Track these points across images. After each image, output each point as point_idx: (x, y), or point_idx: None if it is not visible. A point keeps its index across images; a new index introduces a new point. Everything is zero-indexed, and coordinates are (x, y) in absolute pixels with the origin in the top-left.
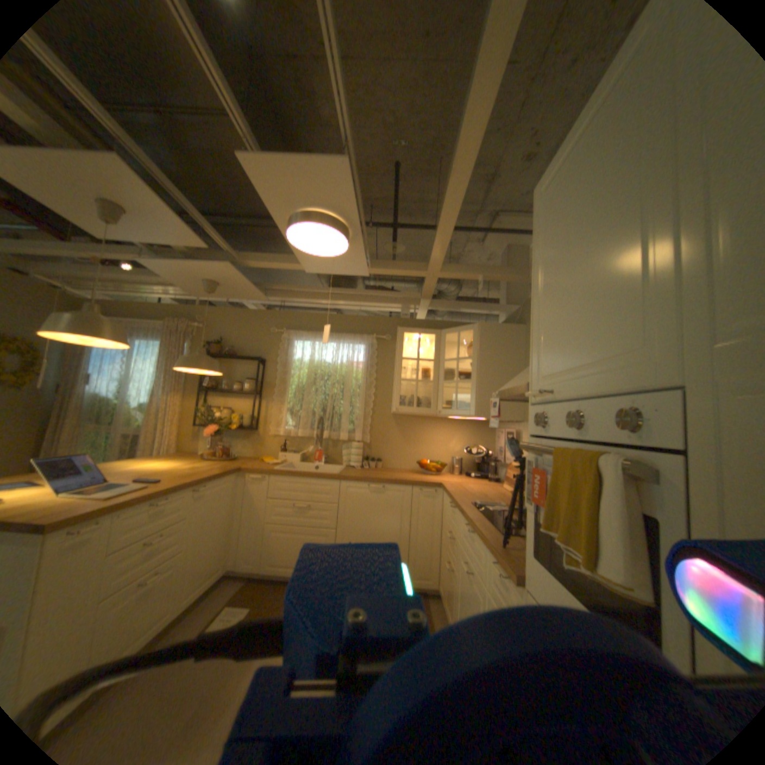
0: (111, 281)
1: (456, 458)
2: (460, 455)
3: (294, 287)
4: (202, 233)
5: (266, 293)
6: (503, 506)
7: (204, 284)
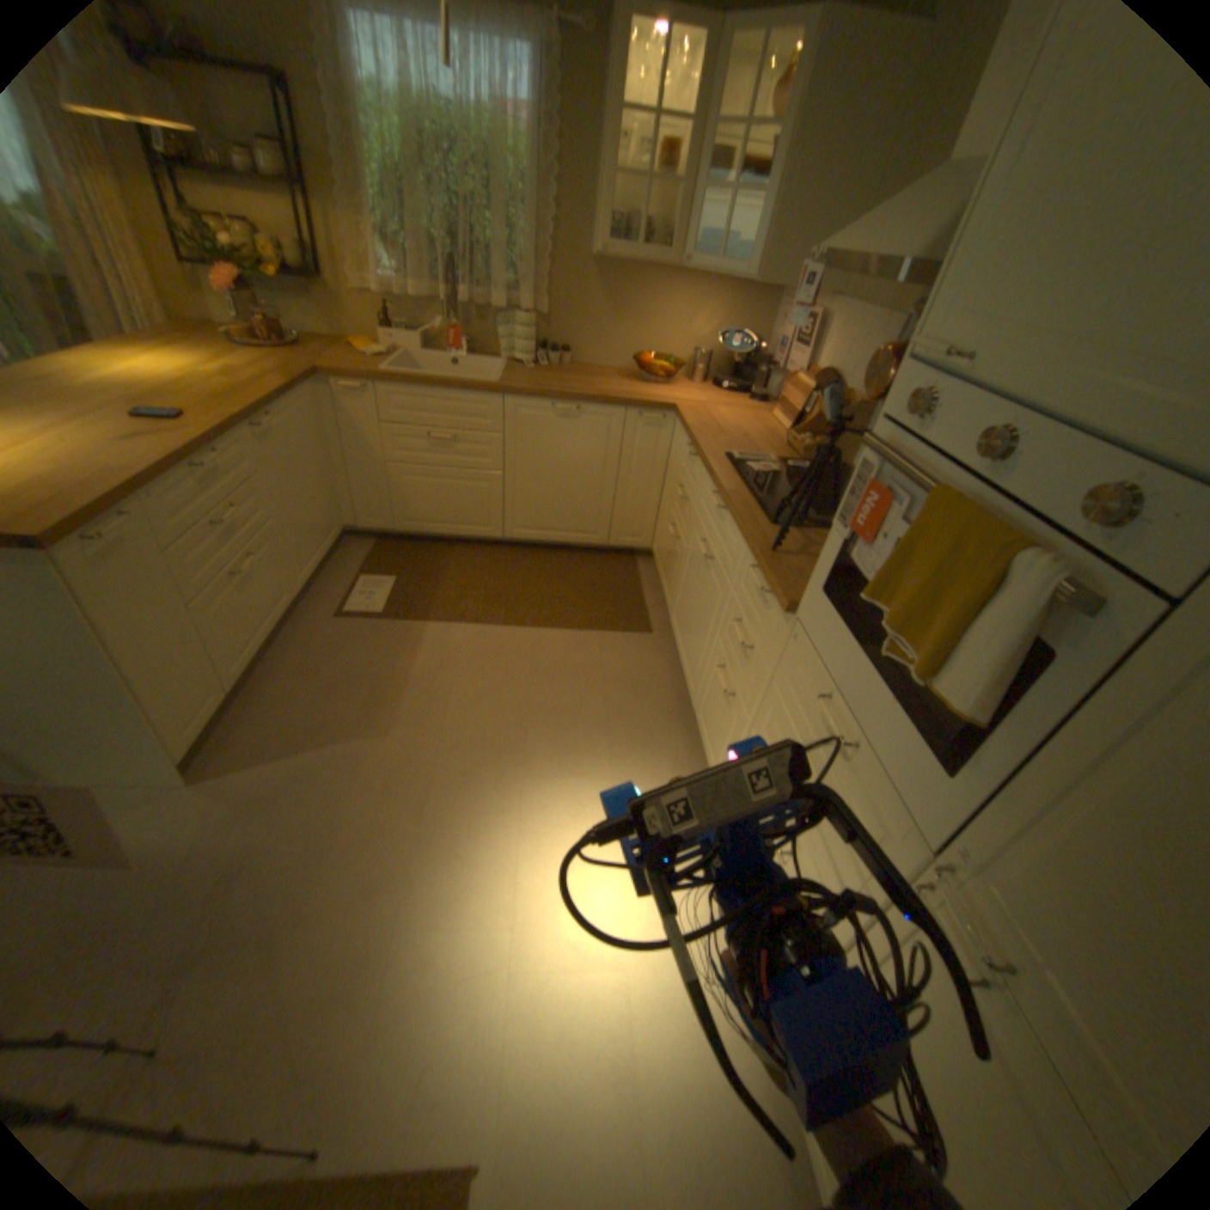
0: None
1: (702, 350)
2: (710, 344)
3: None
4: None
5: None
6: (773, 461)
7: None
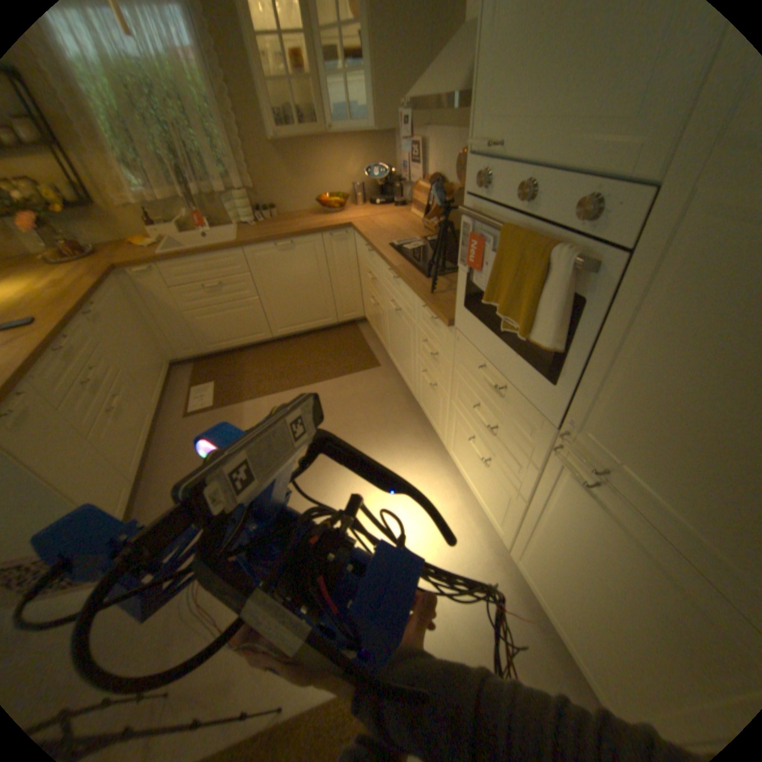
0: None
1: (356, 184)
2: (360, 178)
3: None
4: None
5: None
6: (418, 240)
7: None
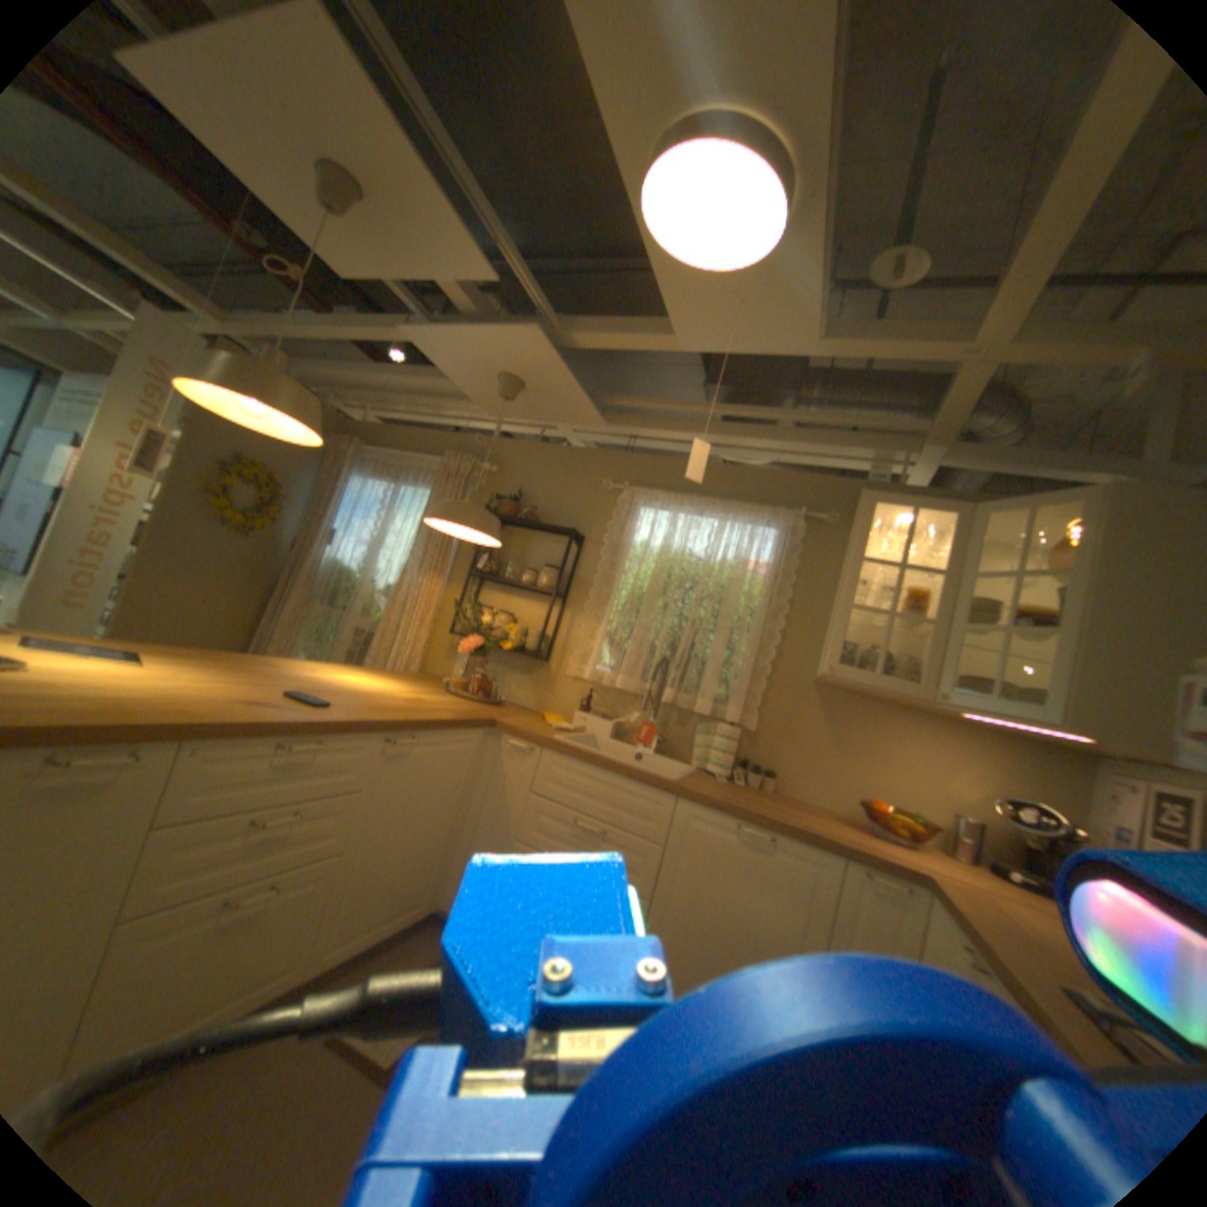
0: (386, 391)
1: (969, 820)
2: (981, 815)
3: (656, 401)
4: (511, 289)
5: (604, 412)
6: None
7: (500, 381)
